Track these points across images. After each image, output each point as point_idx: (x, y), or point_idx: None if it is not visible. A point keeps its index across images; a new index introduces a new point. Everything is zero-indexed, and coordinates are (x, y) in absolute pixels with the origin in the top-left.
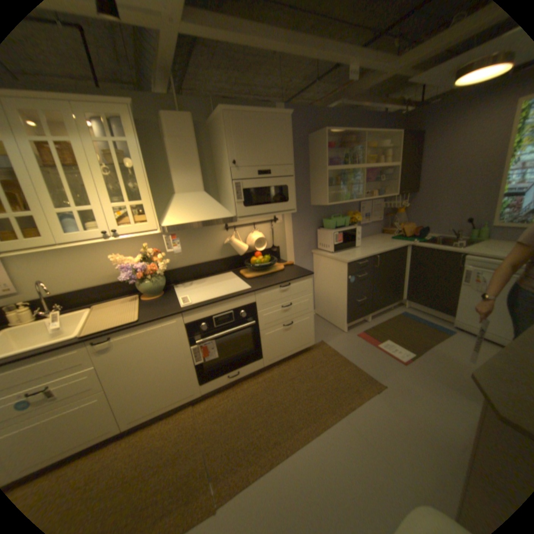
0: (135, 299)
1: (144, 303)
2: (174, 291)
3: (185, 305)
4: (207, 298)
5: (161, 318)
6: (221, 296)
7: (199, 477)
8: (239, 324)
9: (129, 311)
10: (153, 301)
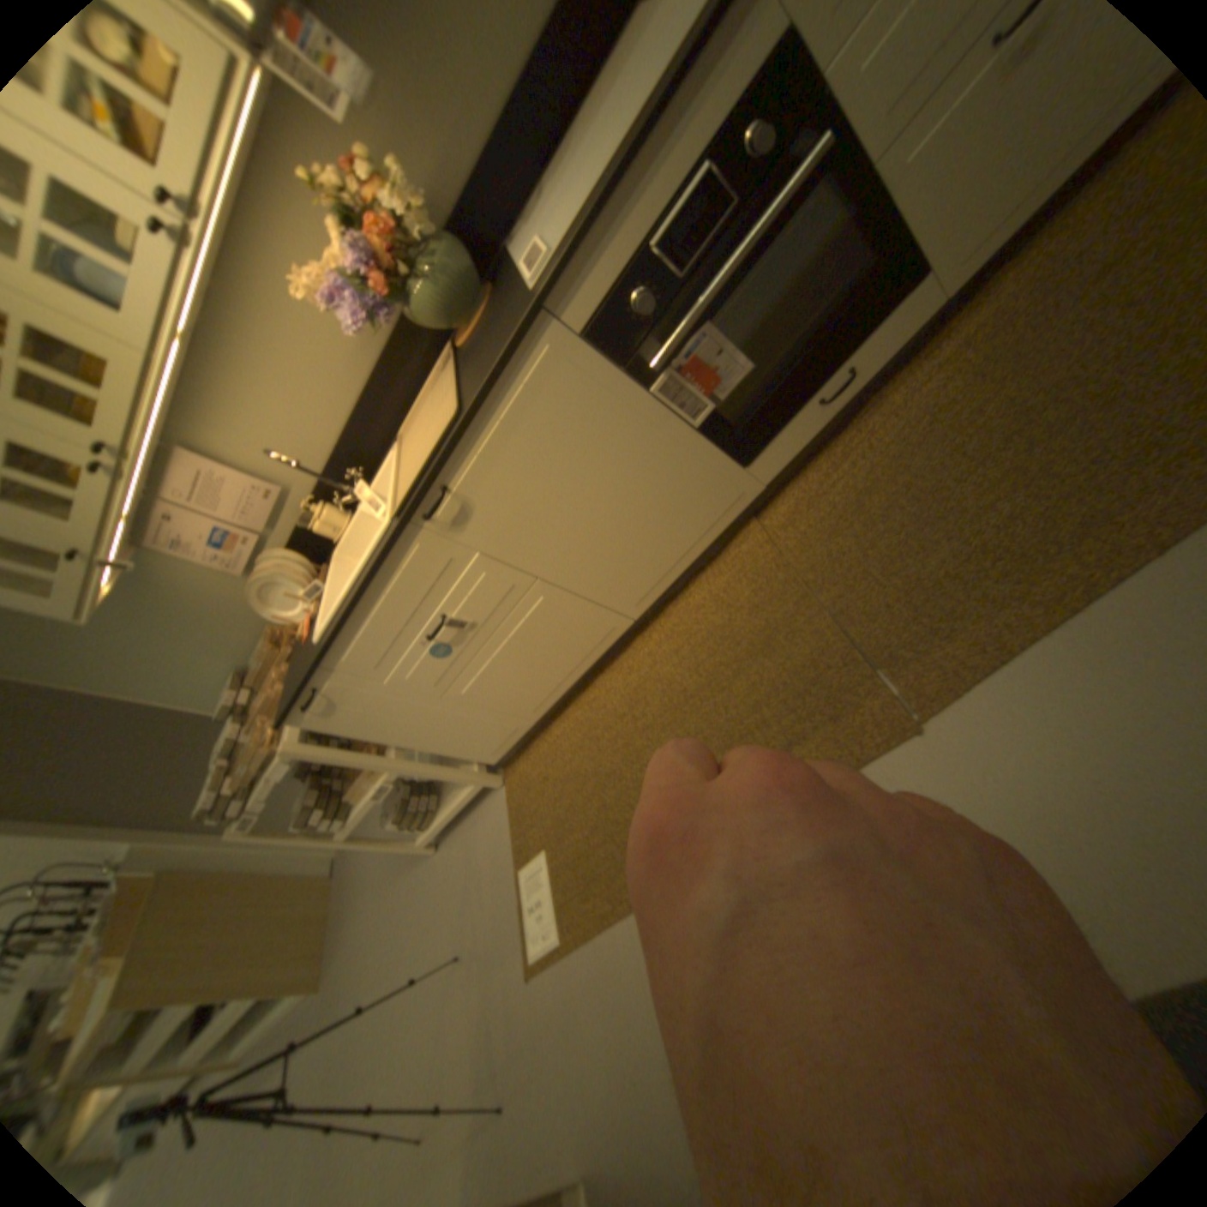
0: (452, 355)
1: (468, 350)
2: (512, 258)
3: (538, 274)
4: (590, 189)
5: (502, 363)
6: (627, 135)
7: (846, 661)
8: (768, 197)
9: (447, 396)
10: (482, 327)
